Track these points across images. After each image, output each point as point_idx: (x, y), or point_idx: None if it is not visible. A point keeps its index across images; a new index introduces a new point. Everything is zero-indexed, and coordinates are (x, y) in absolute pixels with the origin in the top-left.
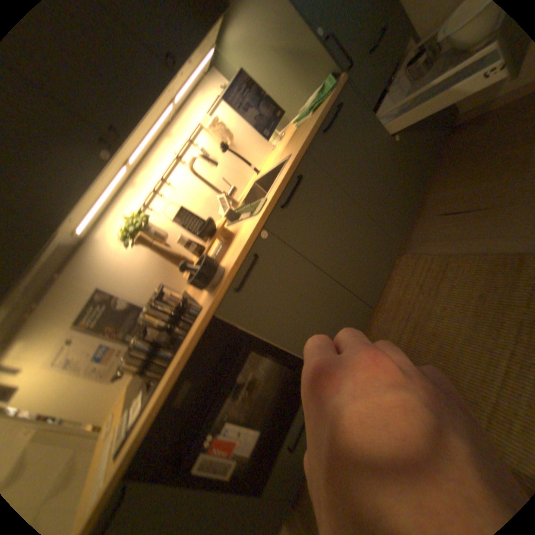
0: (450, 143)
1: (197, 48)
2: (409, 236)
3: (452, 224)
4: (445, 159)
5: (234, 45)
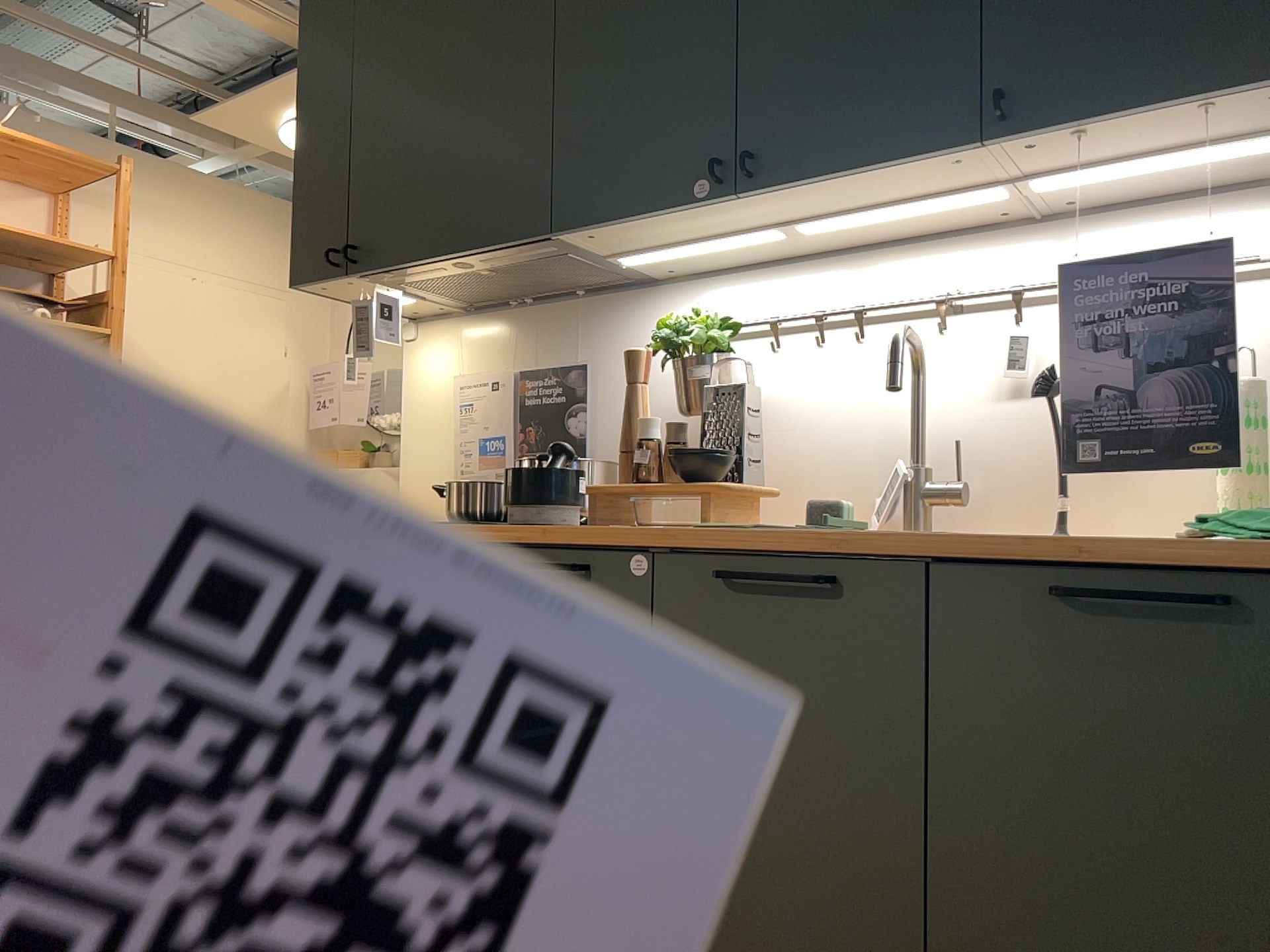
0: None
1: (1131, 124)
2: None
3: None
4: None
5: None
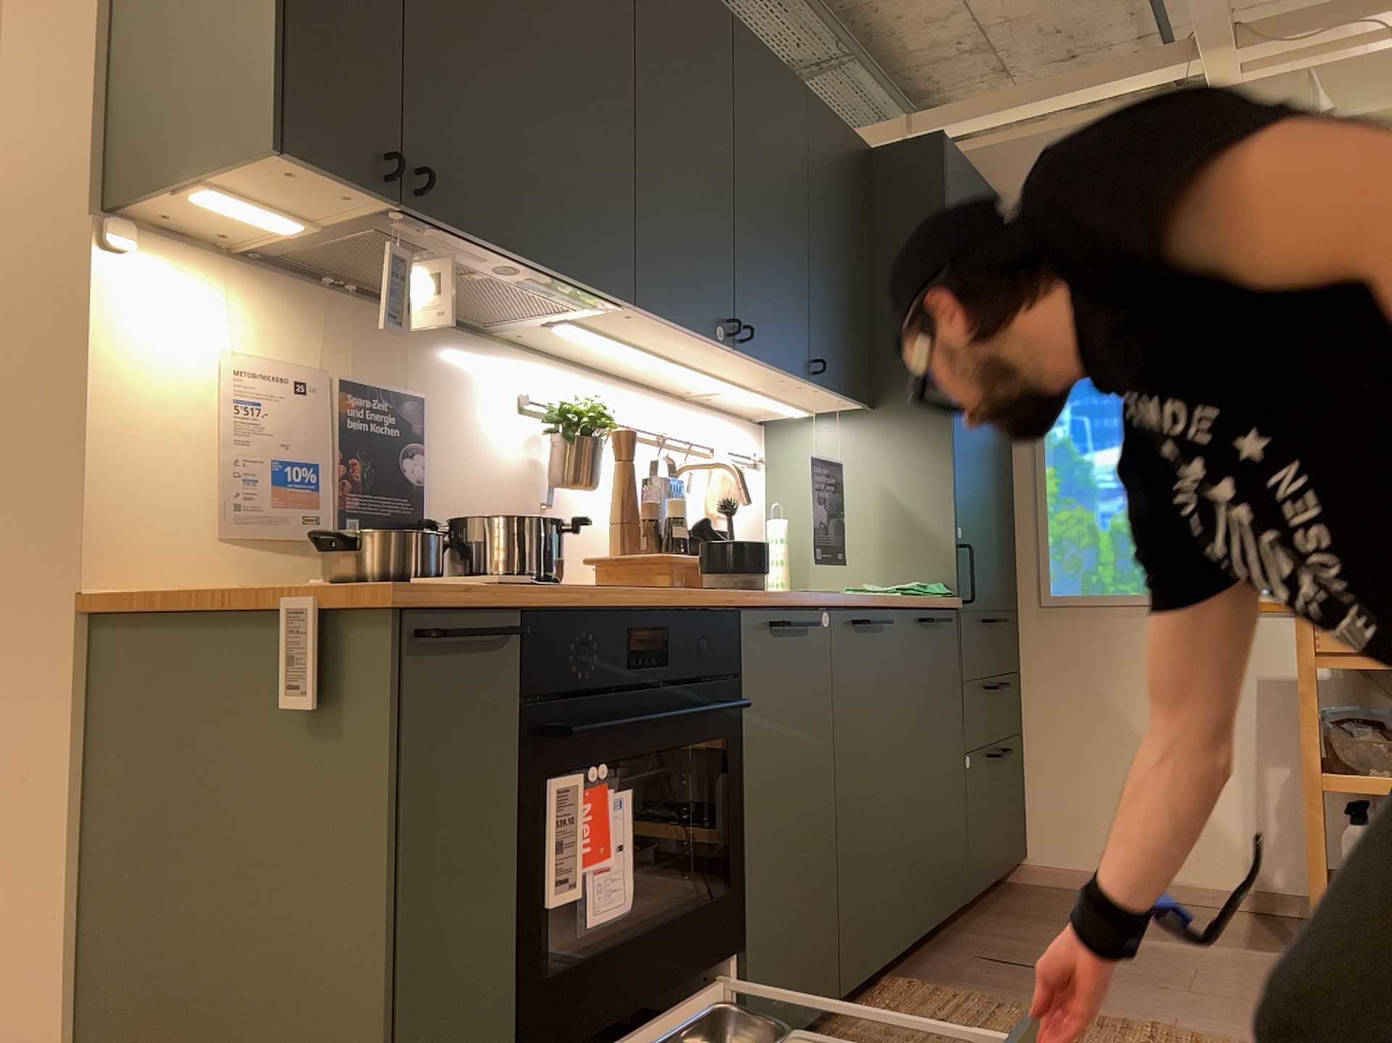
0: (1004, 895)
1: (826, 393)
2: (916, 966)
3: (1009, 974)
4: (995, 908)
5: (830, 441)
